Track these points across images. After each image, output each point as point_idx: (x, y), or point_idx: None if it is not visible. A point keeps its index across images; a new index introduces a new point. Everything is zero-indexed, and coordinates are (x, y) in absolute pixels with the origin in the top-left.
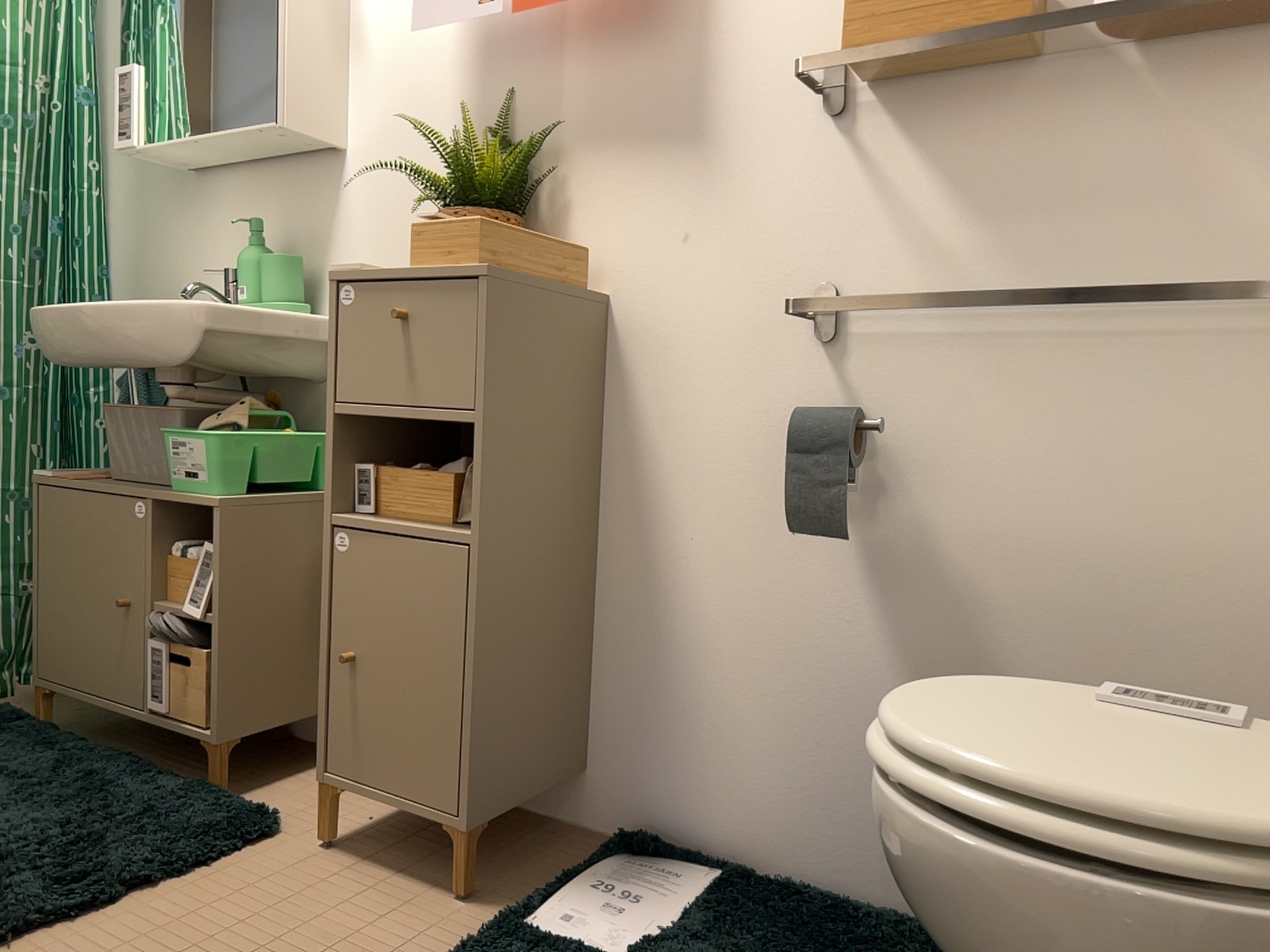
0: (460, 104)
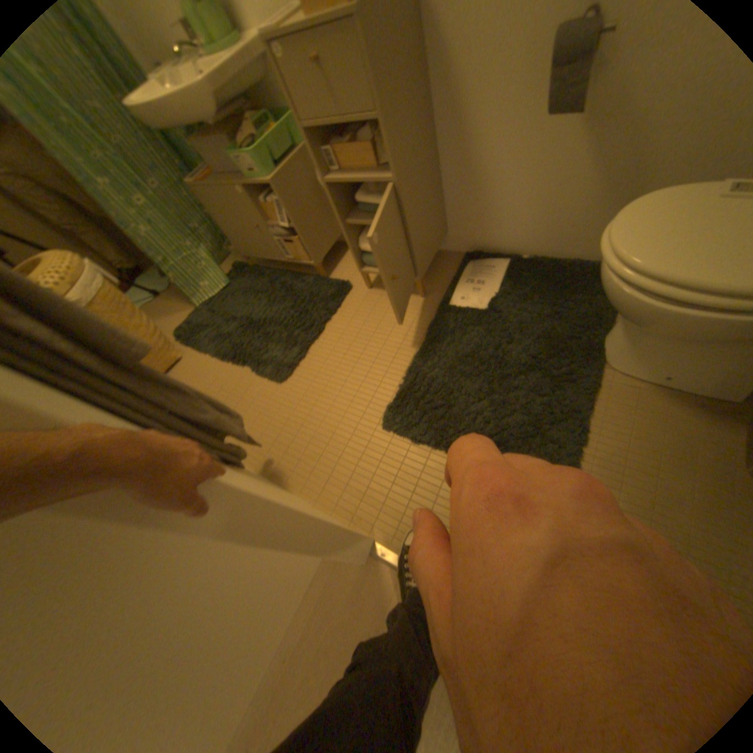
0: None
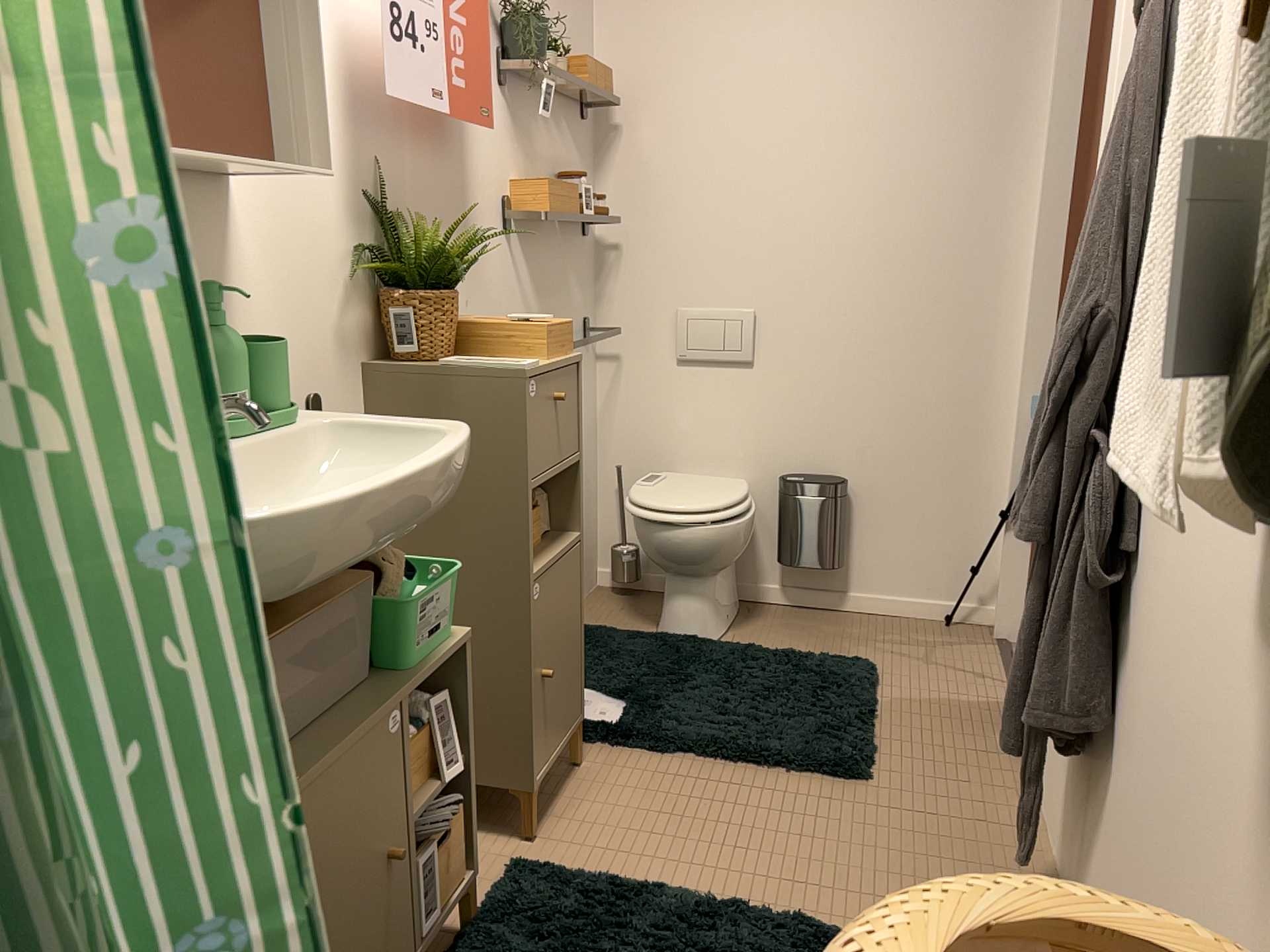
0: (344, 161)
